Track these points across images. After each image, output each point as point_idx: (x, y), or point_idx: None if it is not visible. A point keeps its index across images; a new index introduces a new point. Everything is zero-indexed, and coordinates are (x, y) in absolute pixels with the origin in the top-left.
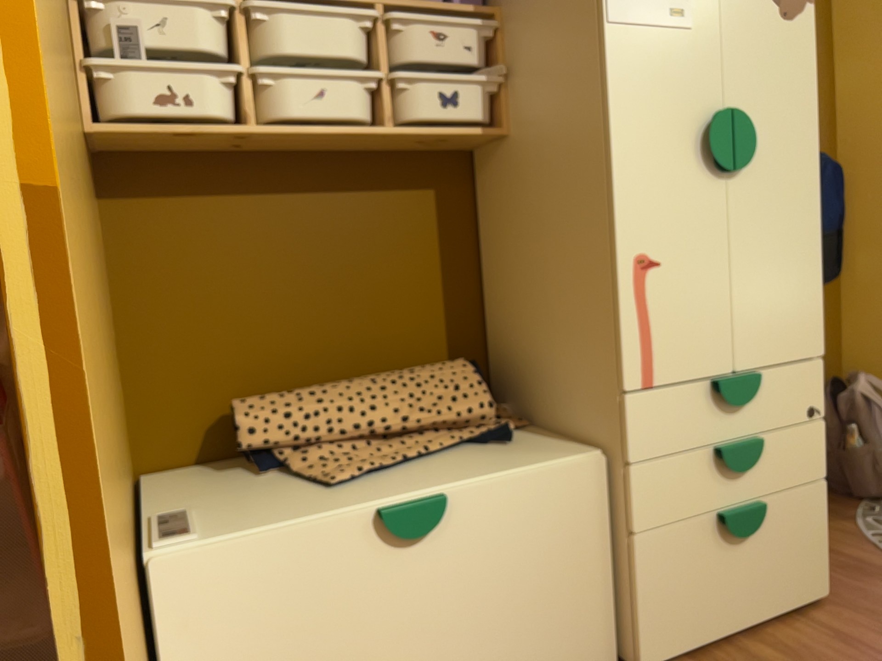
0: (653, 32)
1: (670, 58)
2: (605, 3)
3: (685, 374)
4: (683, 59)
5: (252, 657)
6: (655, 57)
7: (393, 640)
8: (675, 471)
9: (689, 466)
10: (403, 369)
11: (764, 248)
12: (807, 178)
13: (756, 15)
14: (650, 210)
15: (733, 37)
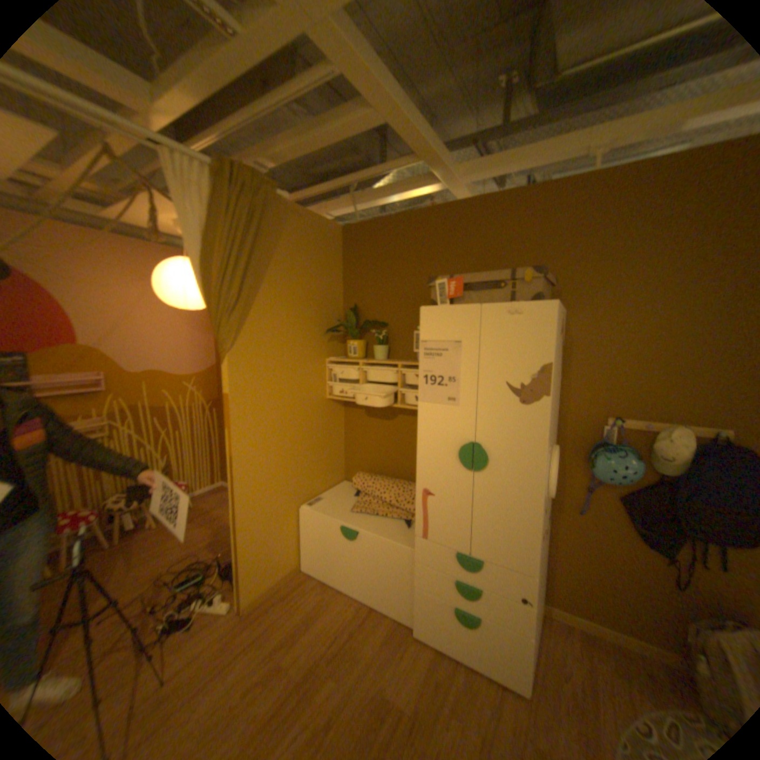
0: (438, 406)
1: (446, 418)
2: (419, 394)
3: (443, 543)
4: (452, 418)
5: (315, 543)
6: (438, 416)
7: (344, 562)
8: (435, 576)
9: (442, 579)
10: (411, 483)
11: (495, 510)
12: (531, 486)
13: (500, 402)
14: (431, 474)
15: (483, 412)
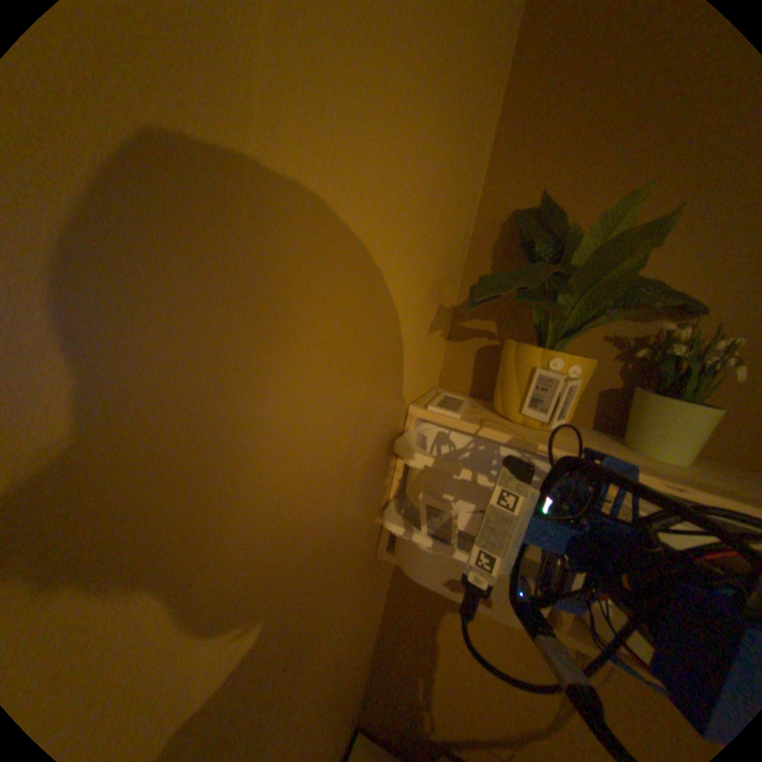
0: None
1: None
2: None
3: None
4: None
5: None
6: None
7: None
8: None
9: None
10: None
11: None
12: None
13: None
14: None
15: None
